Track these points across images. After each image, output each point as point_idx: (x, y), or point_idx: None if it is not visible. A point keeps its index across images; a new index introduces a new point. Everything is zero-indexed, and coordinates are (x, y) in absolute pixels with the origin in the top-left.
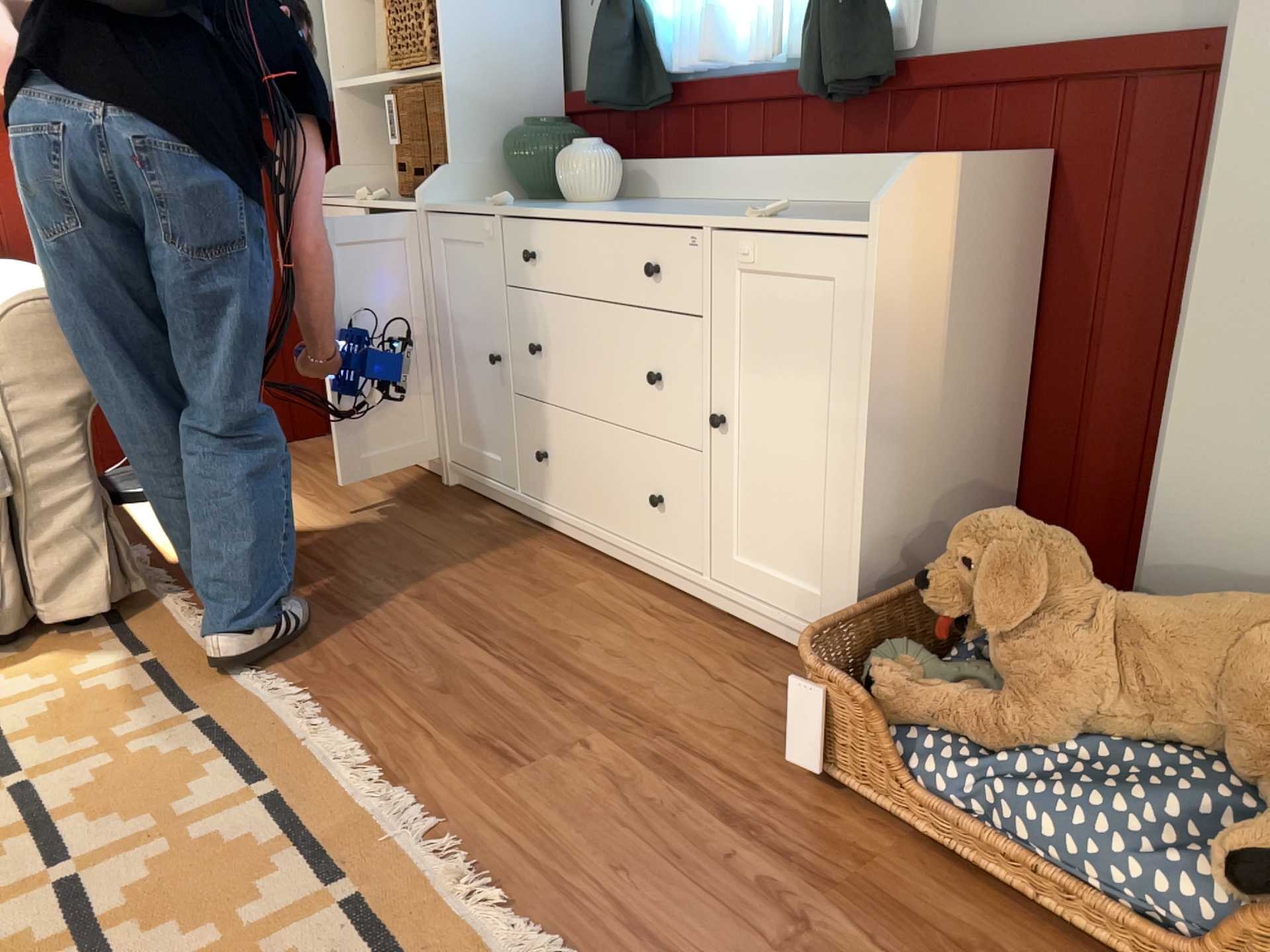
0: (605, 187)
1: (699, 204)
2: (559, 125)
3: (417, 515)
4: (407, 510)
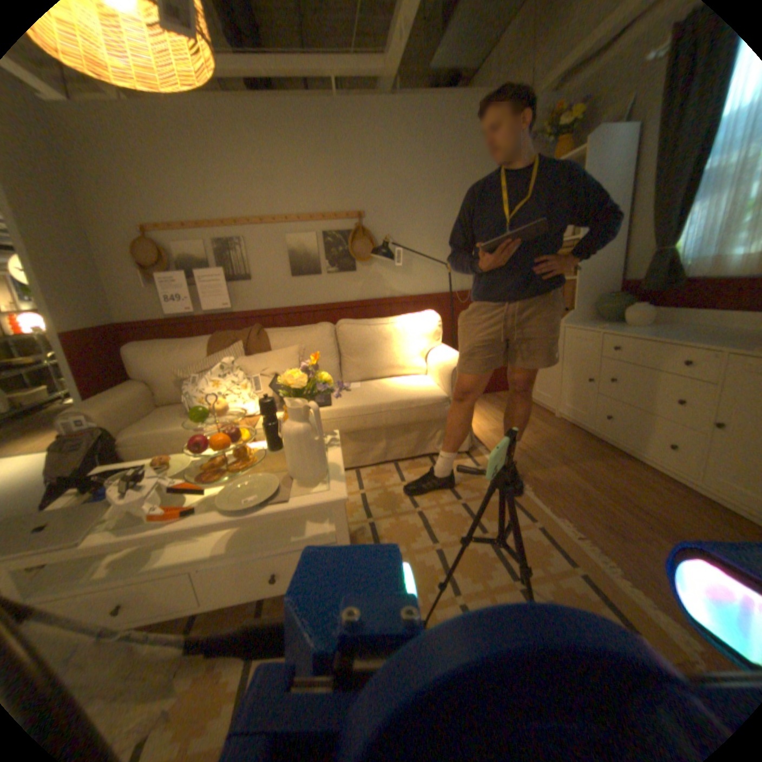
0: (650, 320)
1: (699, 328)
2: (625, 294)
3: (551, 428)
4: (546, 426)
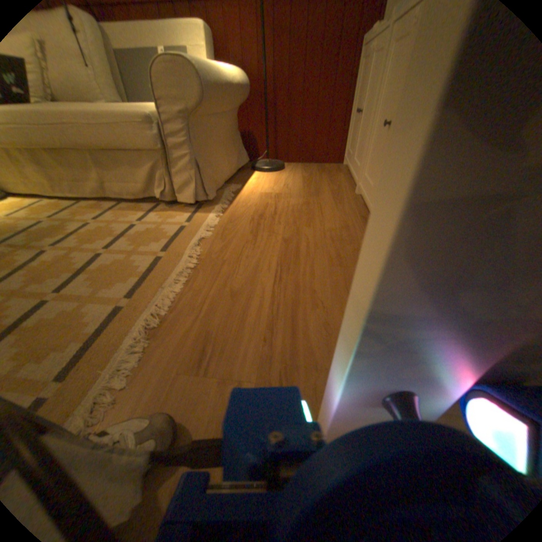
0: None
1: None
2: None
3: (331, 203)
4: (330, 200)
